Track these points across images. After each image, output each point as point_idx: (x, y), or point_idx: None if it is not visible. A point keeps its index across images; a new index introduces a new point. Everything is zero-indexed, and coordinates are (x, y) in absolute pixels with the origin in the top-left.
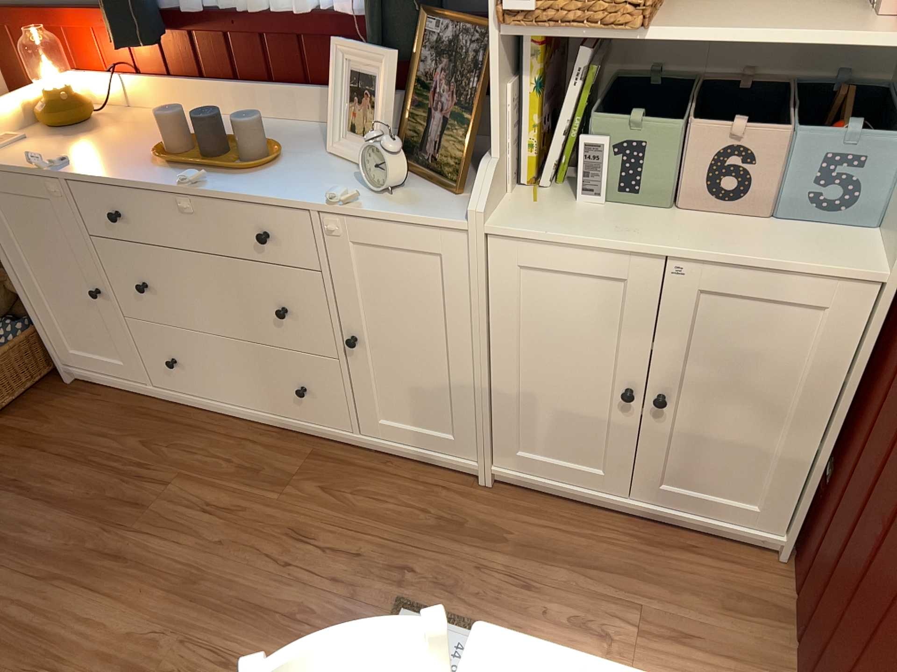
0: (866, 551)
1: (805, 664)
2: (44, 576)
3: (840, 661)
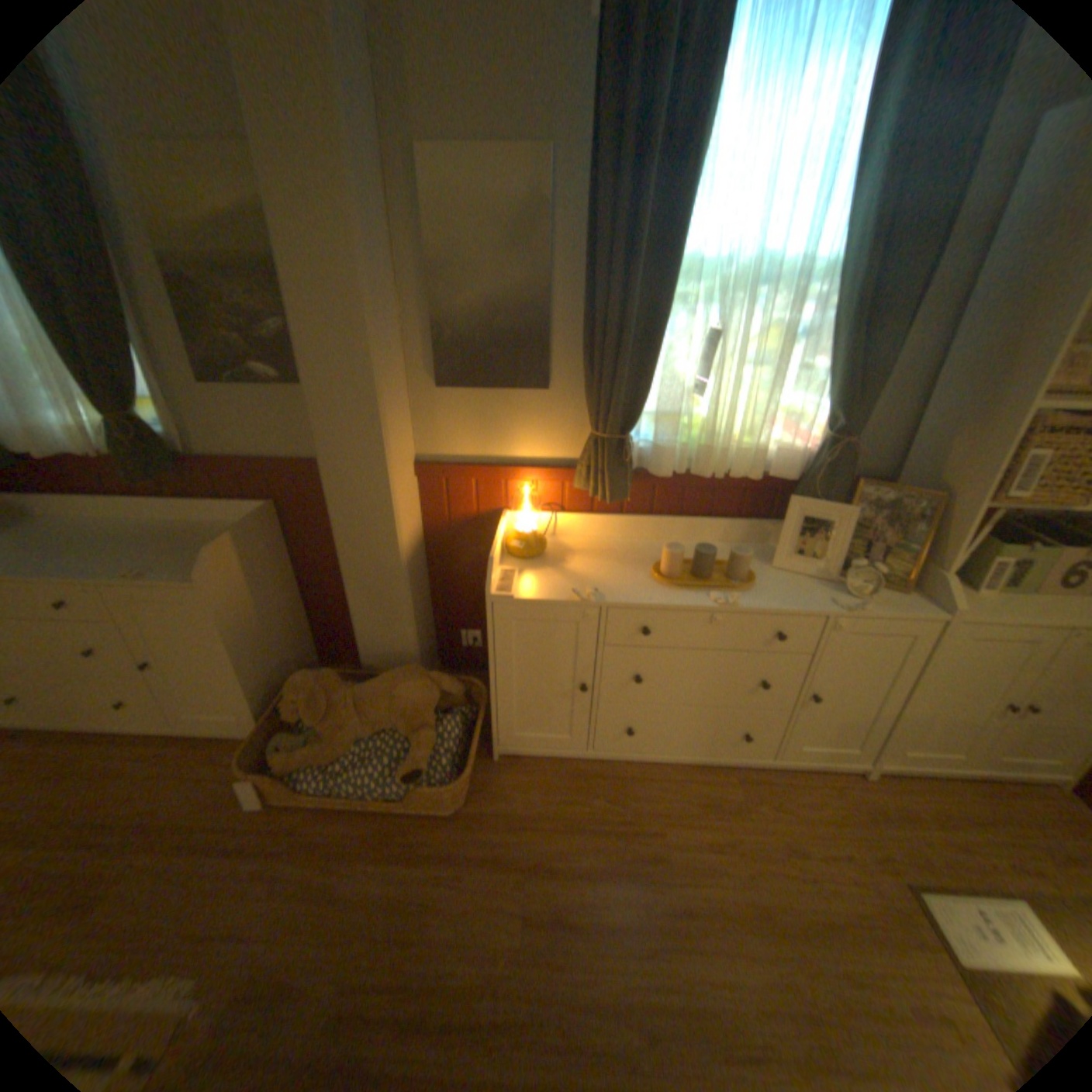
0: None
1: None
2: (645, 962)
3: None
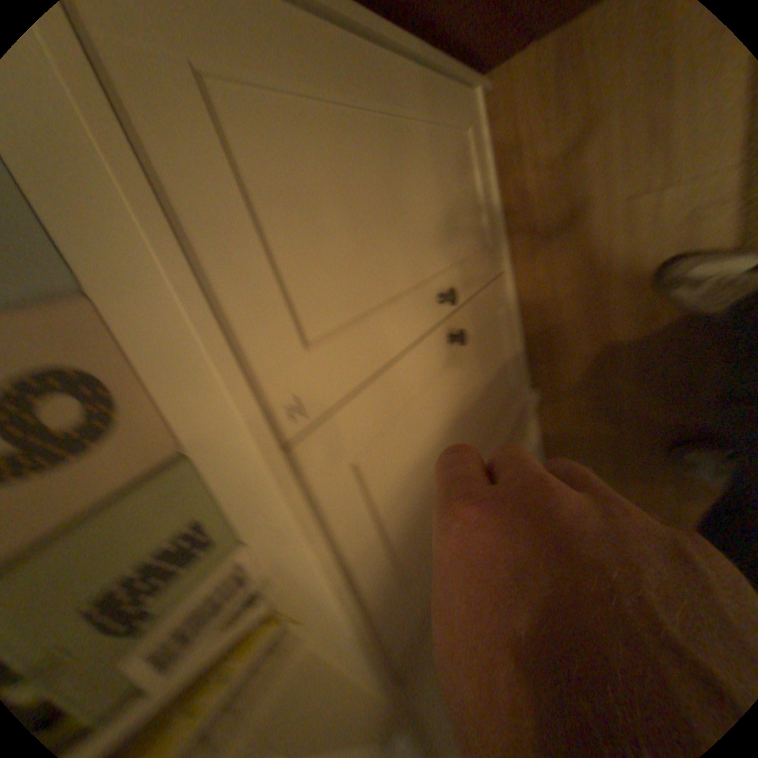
0: None
1: None
2: None
3: None
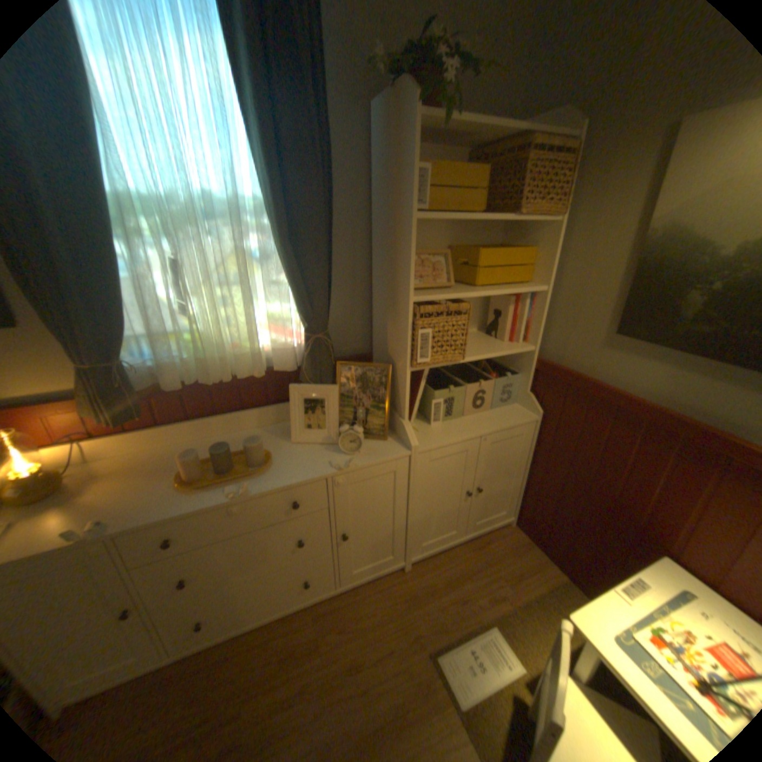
0: (584, 506)
1: (564, 558)
2: None
3: (594, 547)
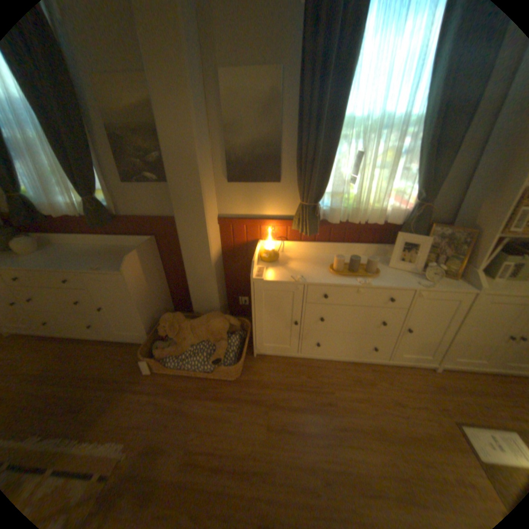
0: None
1: None
2: (324, 450)
3: None
